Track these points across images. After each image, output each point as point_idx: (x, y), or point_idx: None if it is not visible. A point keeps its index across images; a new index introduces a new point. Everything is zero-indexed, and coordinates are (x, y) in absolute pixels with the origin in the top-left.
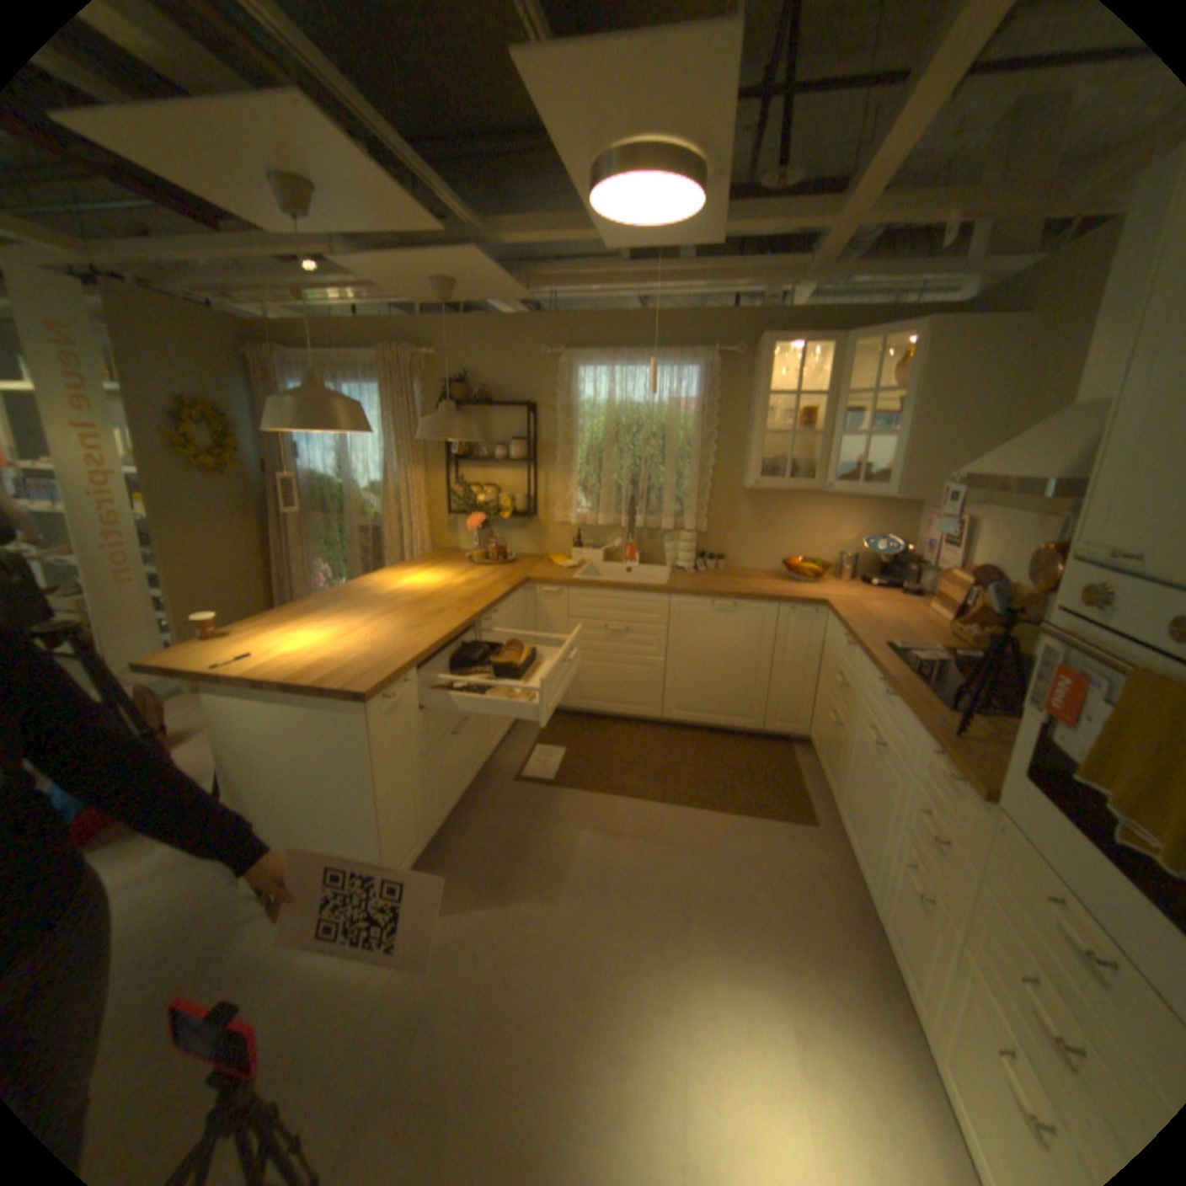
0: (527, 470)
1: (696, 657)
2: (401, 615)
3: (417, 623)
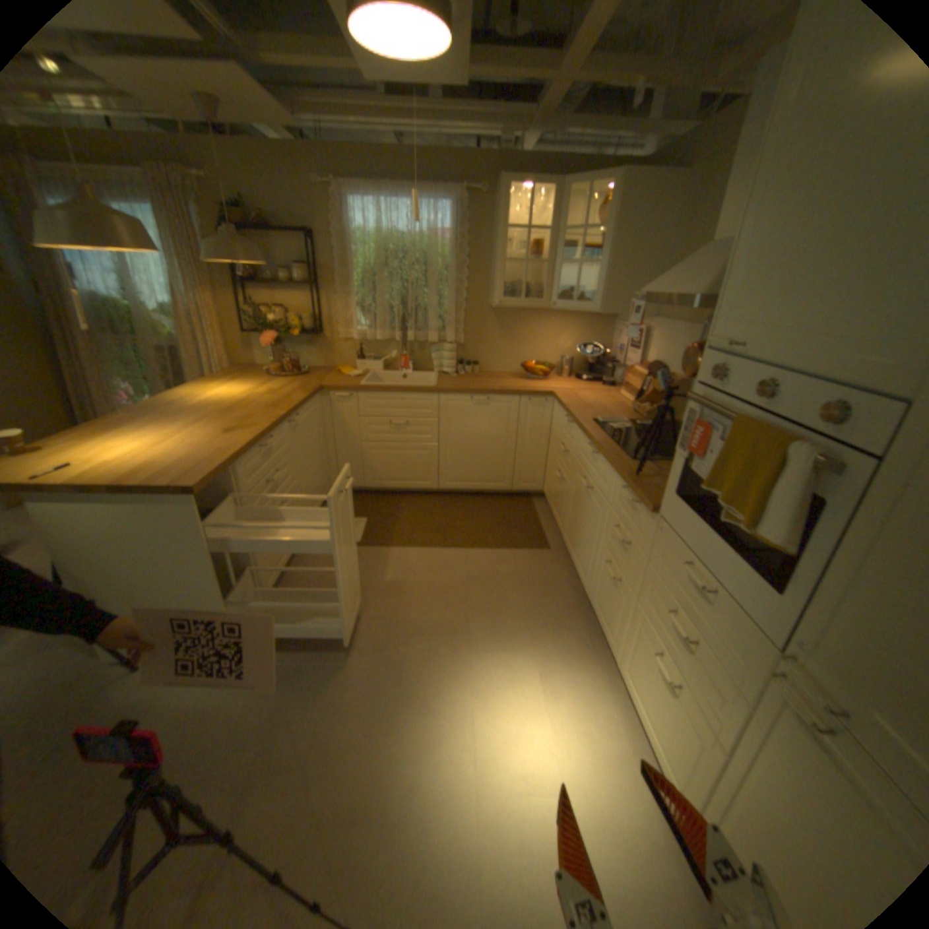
0: (309, 292)
1: (461, 441)
2: (212, 422)
3: (228, 427)
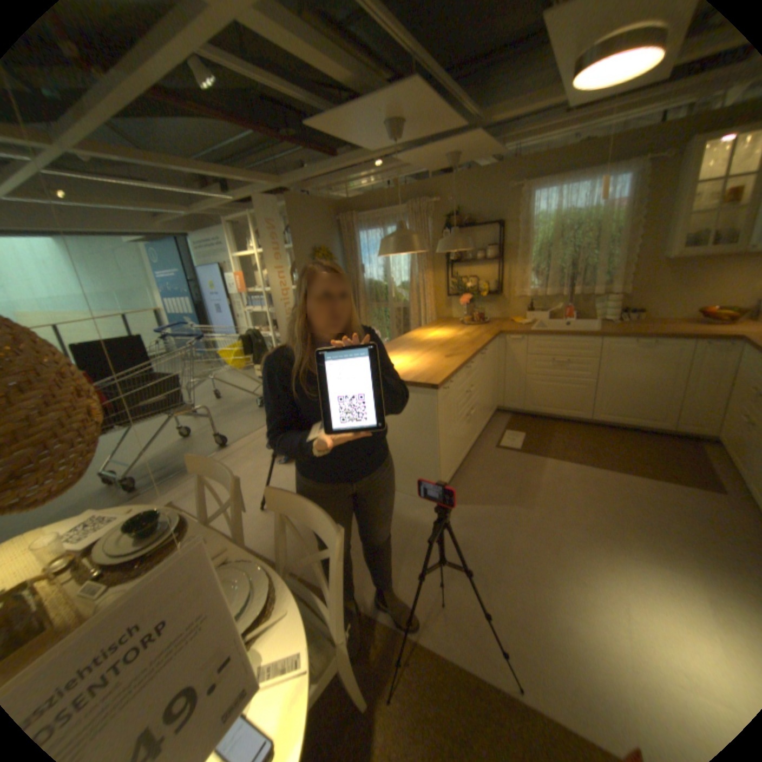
0: (496, 264)
1: (622, 379)
2: (436, 351)
3: (447, 354)
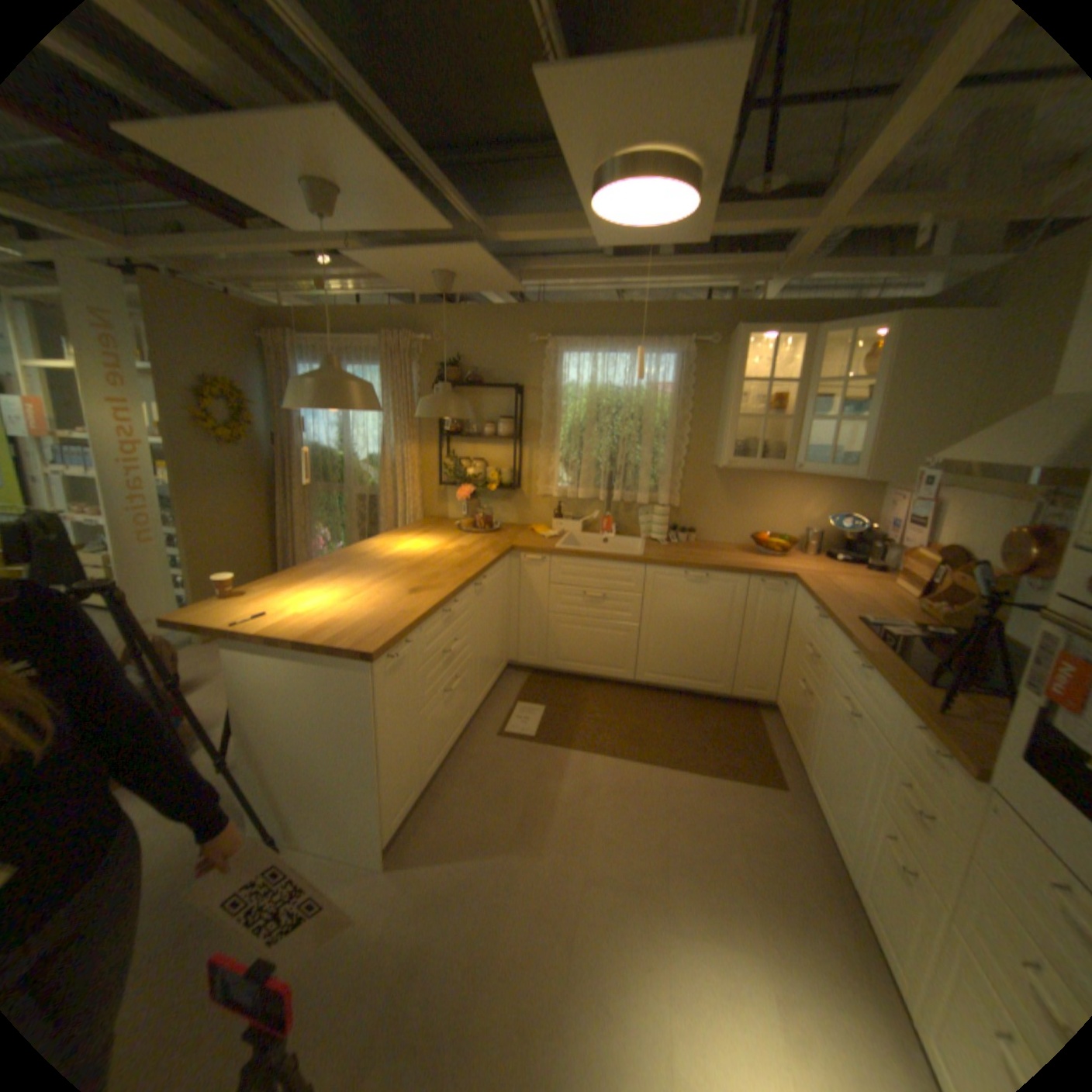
0: (513, 446)
1: (670, 624)
2: (401, 579)
3: (416, 586)
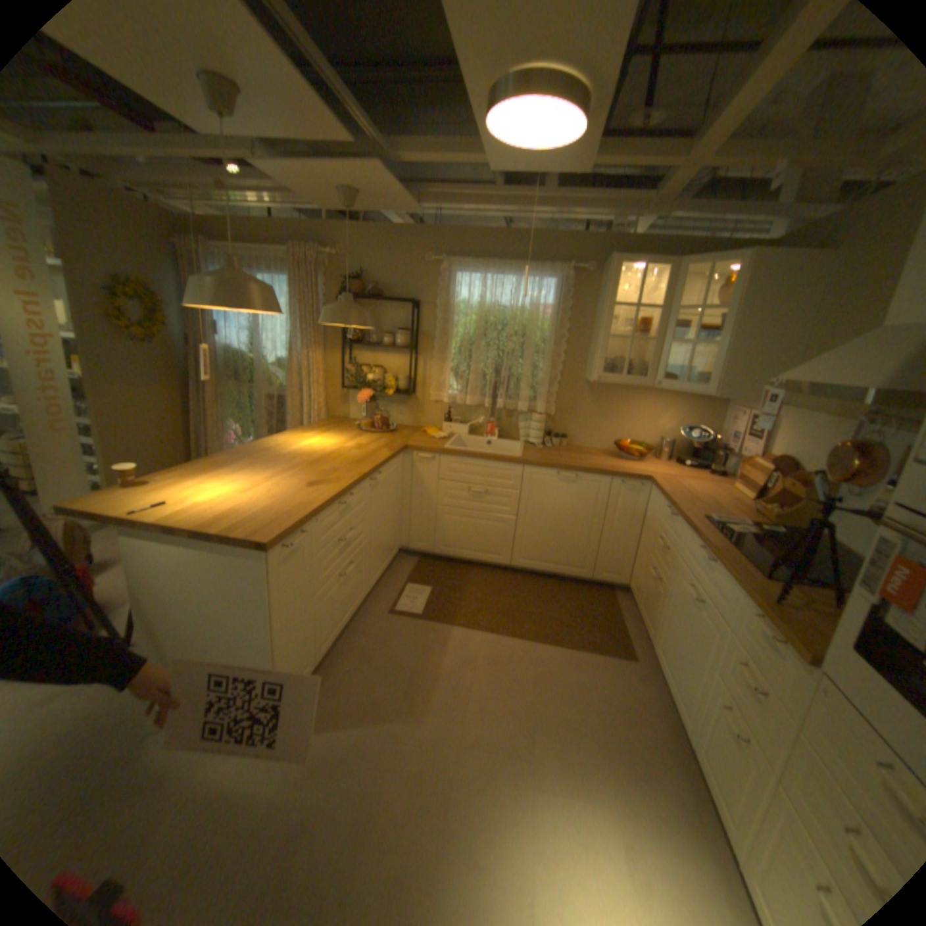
0: (409, 356)
1: (542, 517)
2: (301, 473)
3: (314, 480)
